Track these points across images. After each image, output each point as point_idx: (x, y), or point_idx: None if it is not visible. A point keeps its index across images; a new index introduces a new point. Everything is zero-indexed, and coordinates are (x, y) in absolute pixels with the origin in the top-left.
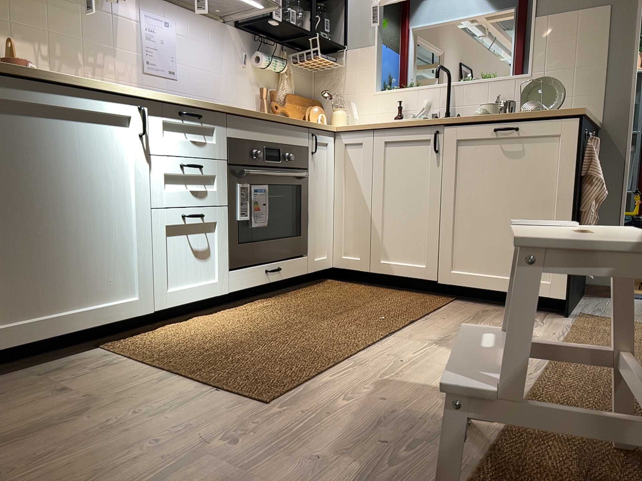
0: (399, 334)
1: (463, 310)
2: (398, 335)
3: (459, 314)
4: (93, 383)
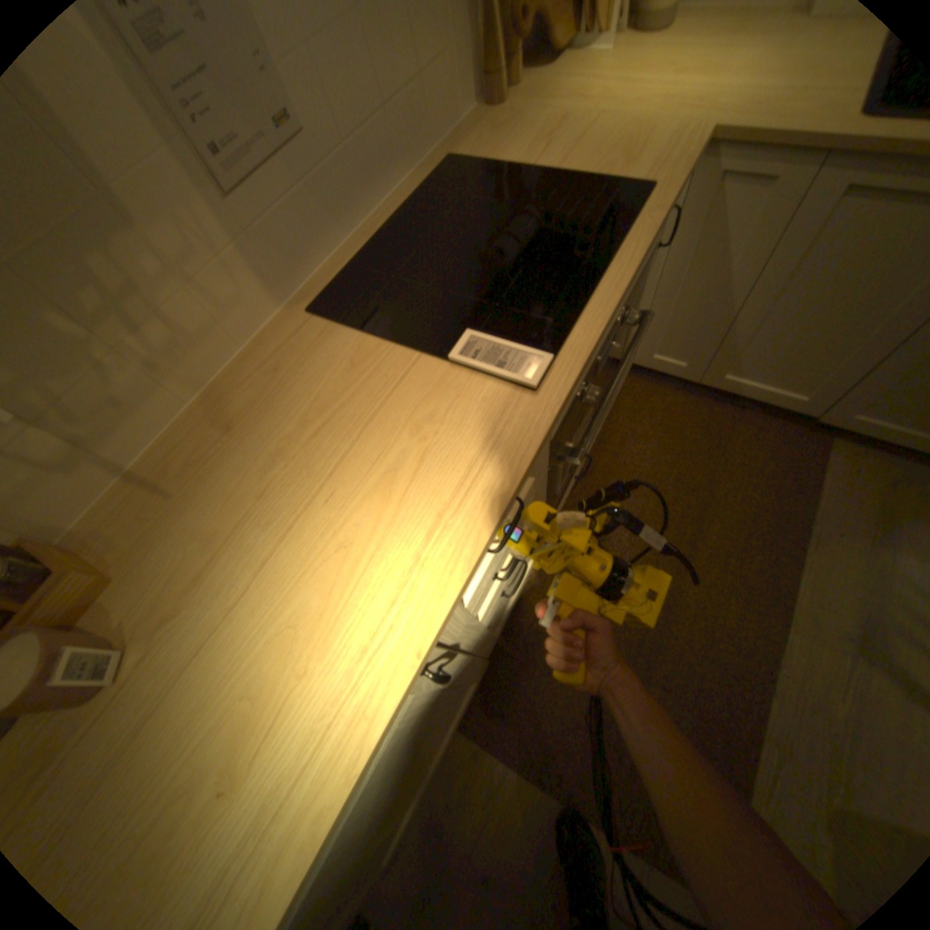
0: (798, 625)
1: (862, 503)
2: (799, 630)
3: (857, 515)
4: (499, 849)
